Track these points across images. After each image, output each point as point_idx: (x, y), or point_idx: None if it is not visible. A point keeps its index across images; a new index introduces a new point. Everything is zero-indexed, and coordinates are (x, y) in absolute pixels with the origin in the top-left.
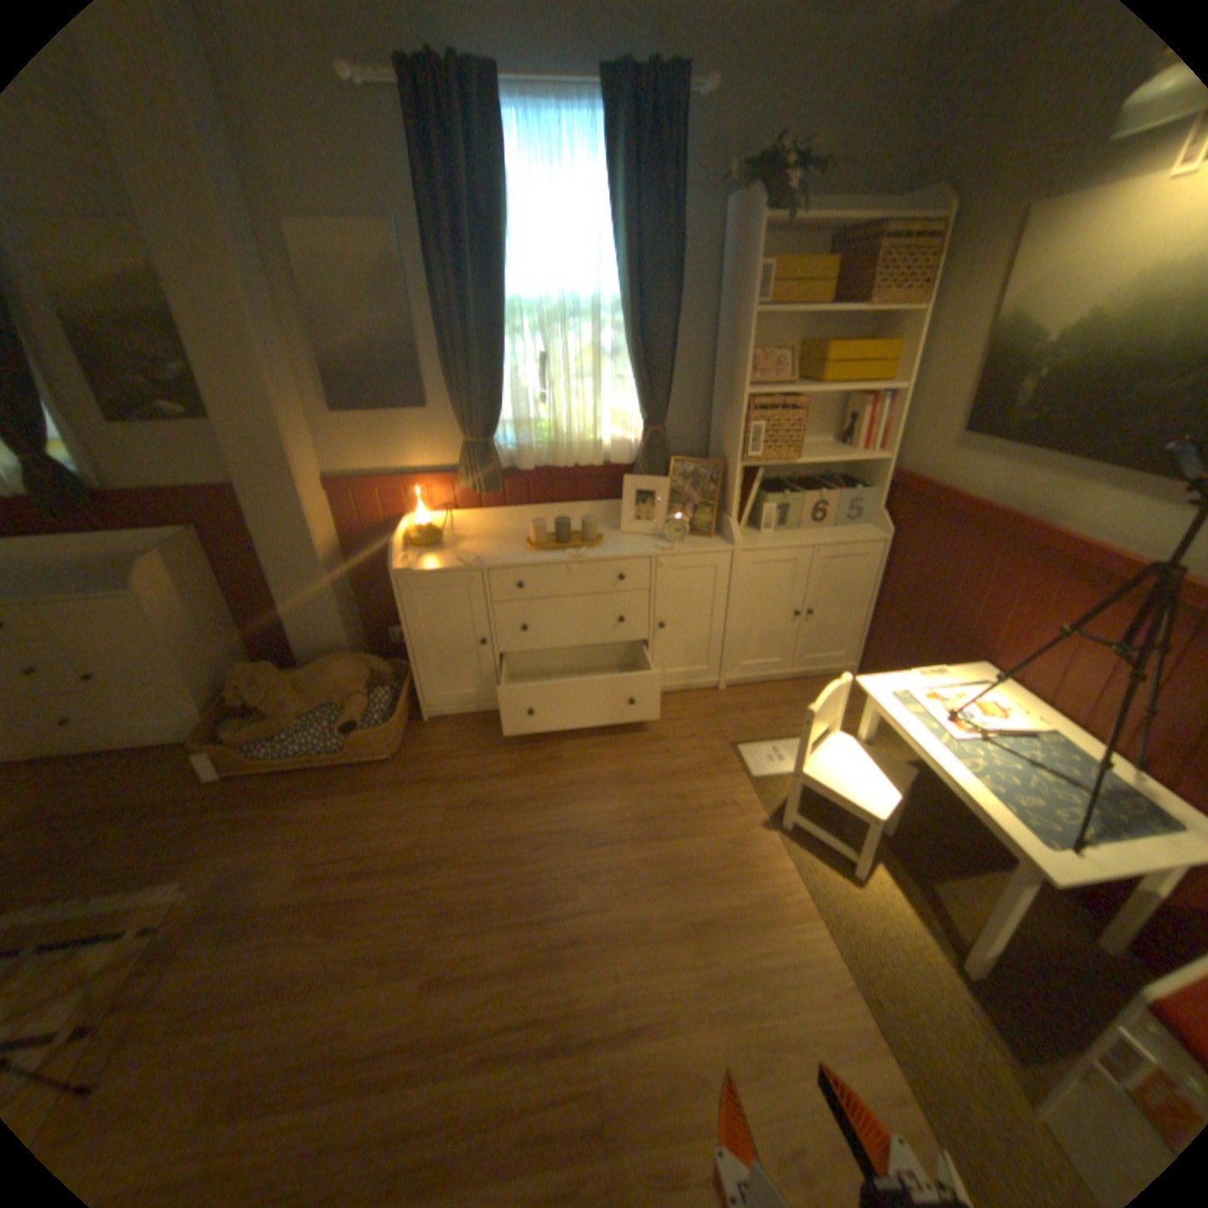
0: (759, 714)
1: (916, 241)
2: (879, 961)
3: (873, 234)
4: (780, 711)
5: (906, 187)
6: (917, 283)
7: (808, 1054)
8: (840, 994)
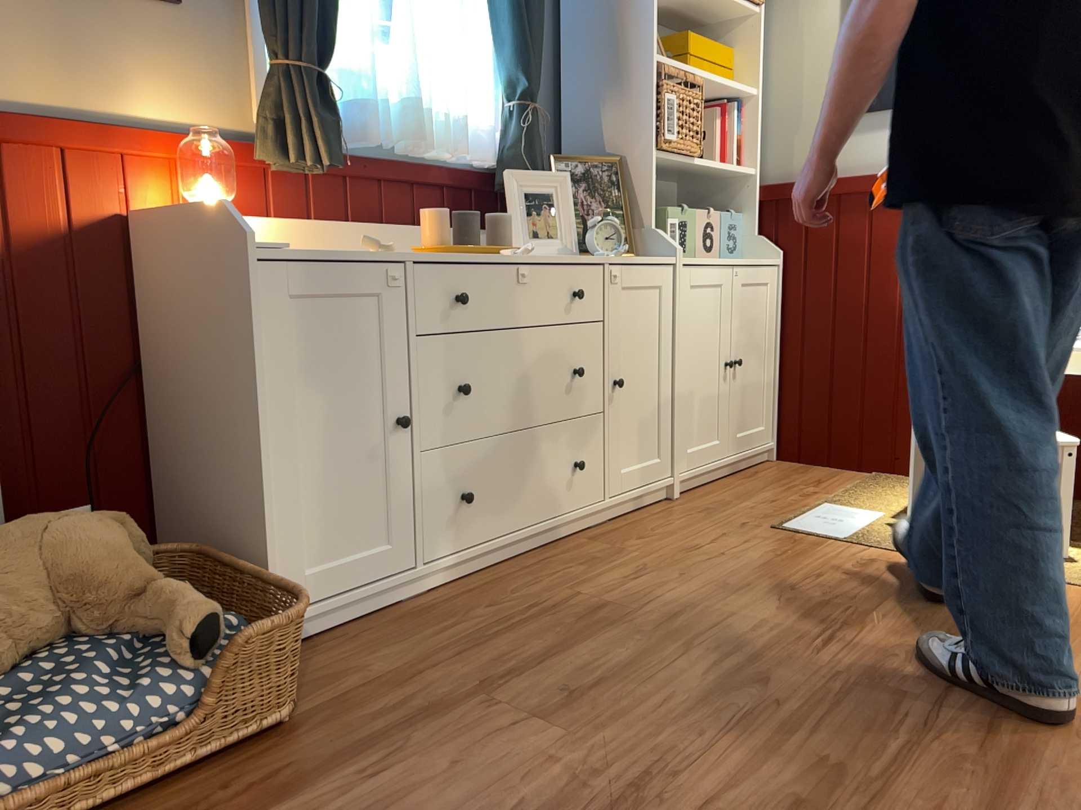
0: (749, 501)
1: None
2: None
3: None
4: (762, 494)
5: None
6: None
7: None
8: None
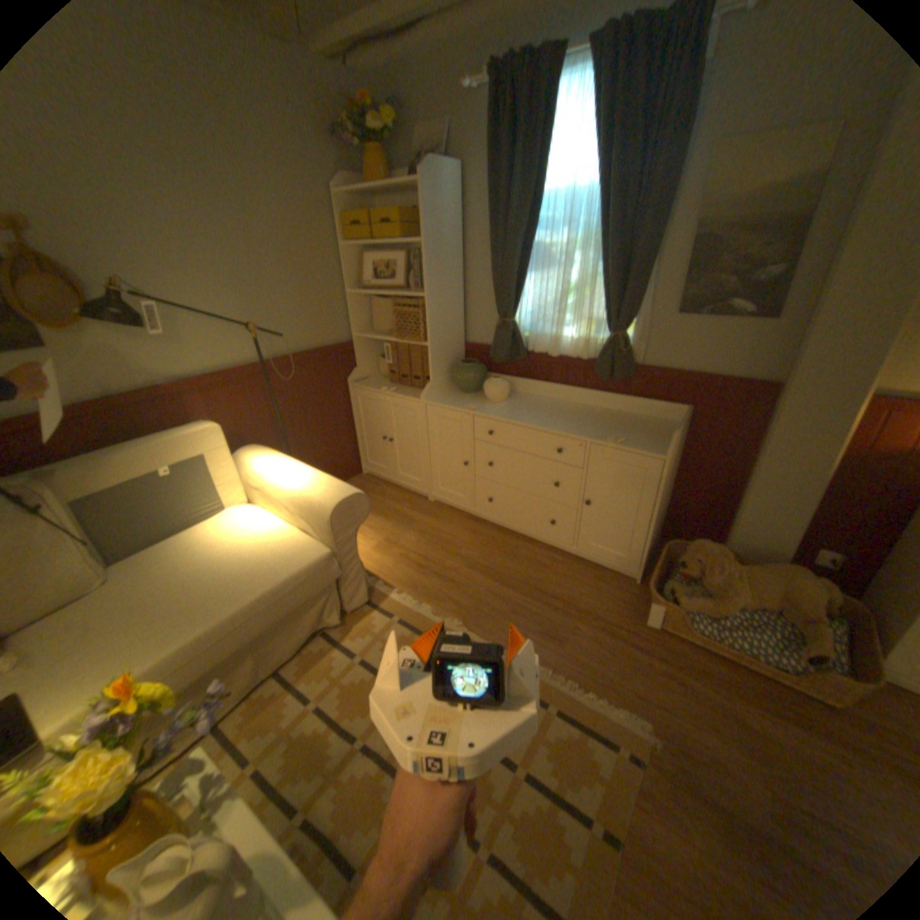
0: None
1: None
2: None
3: None
4: None
5: None
6: None
7: None
8: None
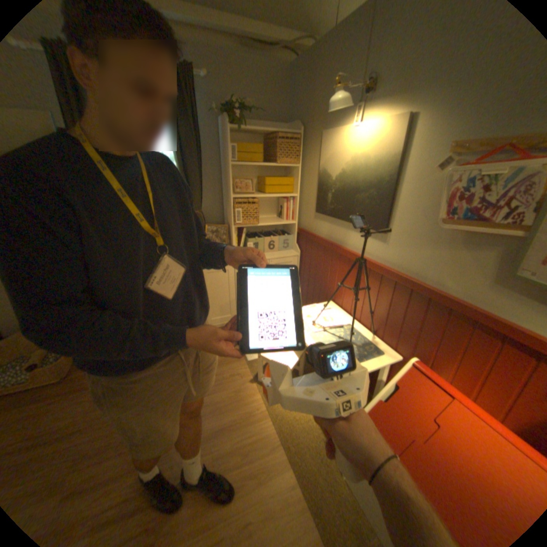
0: None
1: (293, 141)
2: (291, 430)
3: (274, 137)
4: None
5: (289, 121)
6: (294, 157)
7: (257, 478)
8: (273, 448)
